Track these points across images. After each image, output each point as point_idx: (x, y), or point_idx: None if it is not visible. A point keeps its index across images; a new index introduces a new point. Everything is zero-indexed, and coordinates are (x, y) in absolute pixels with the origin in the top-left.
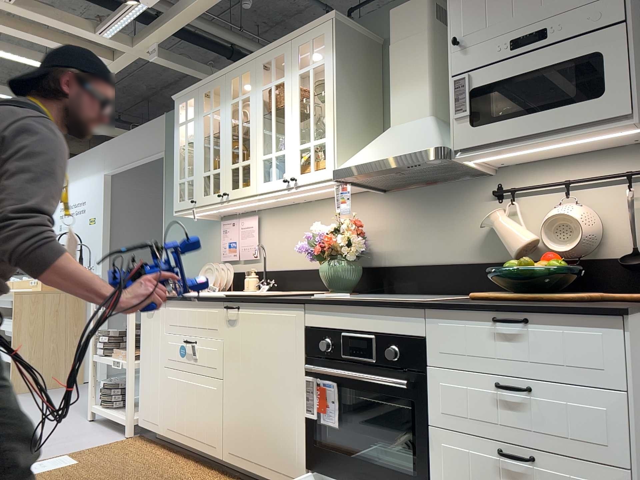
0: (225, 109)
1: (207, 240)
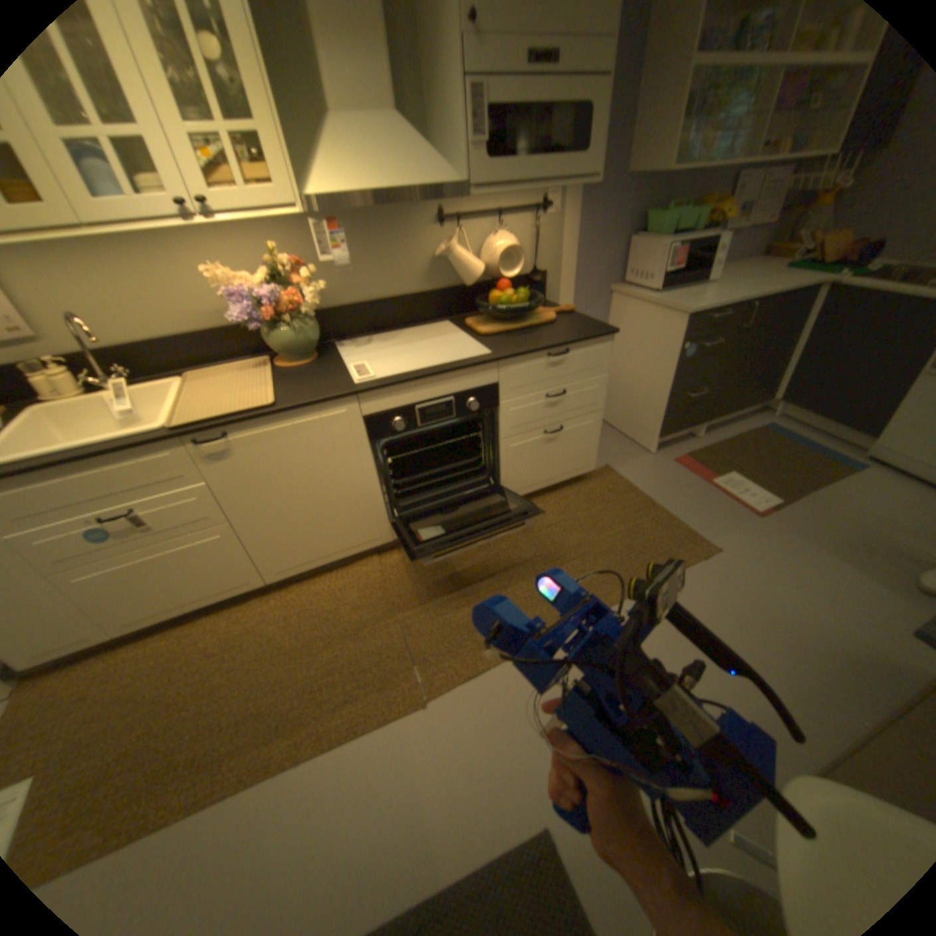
0: None
1: None
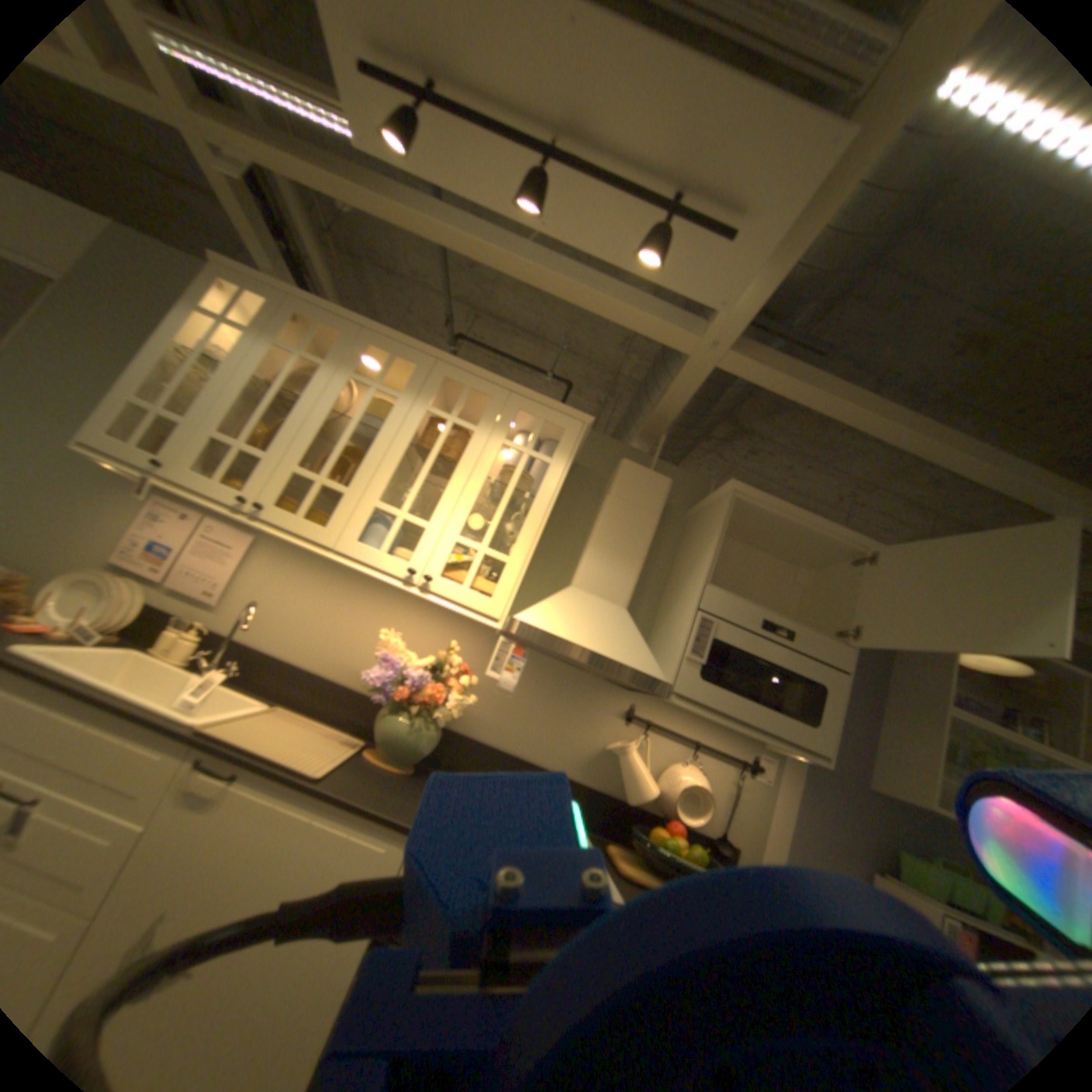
0: (330, 375)
1: (84, 506)
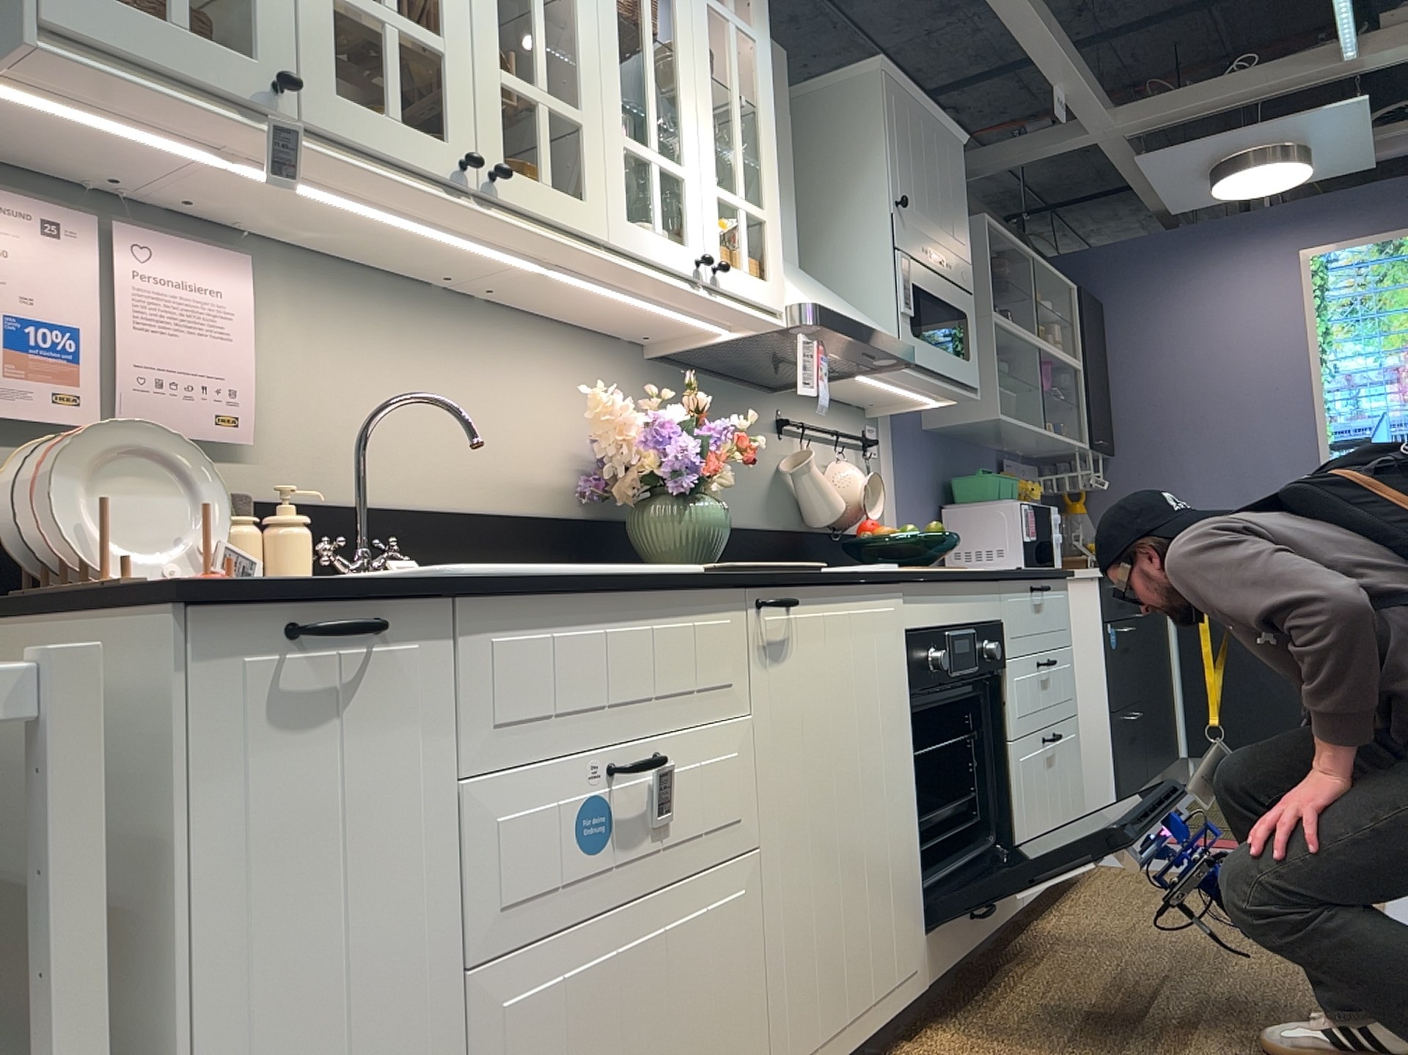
0: None
1: None
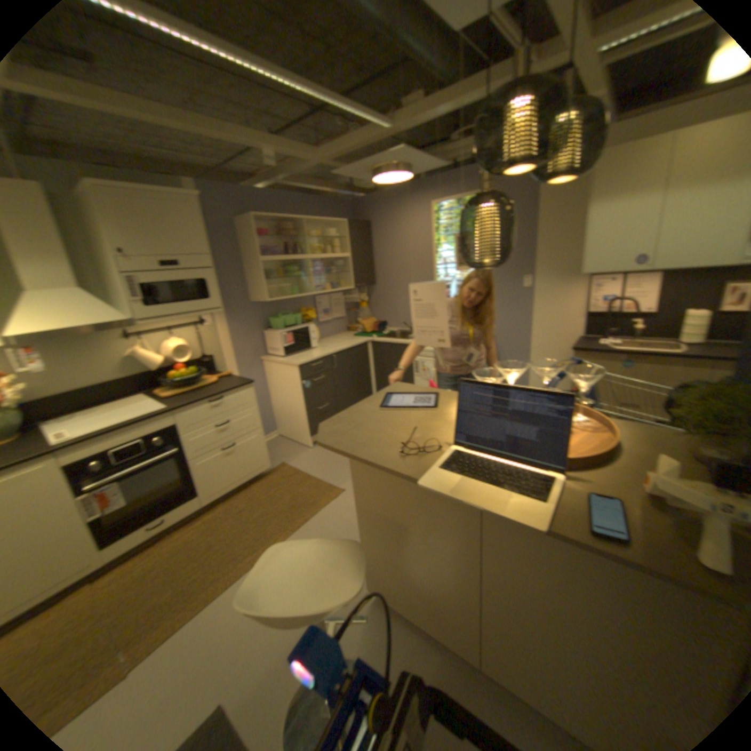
0: None
1: None
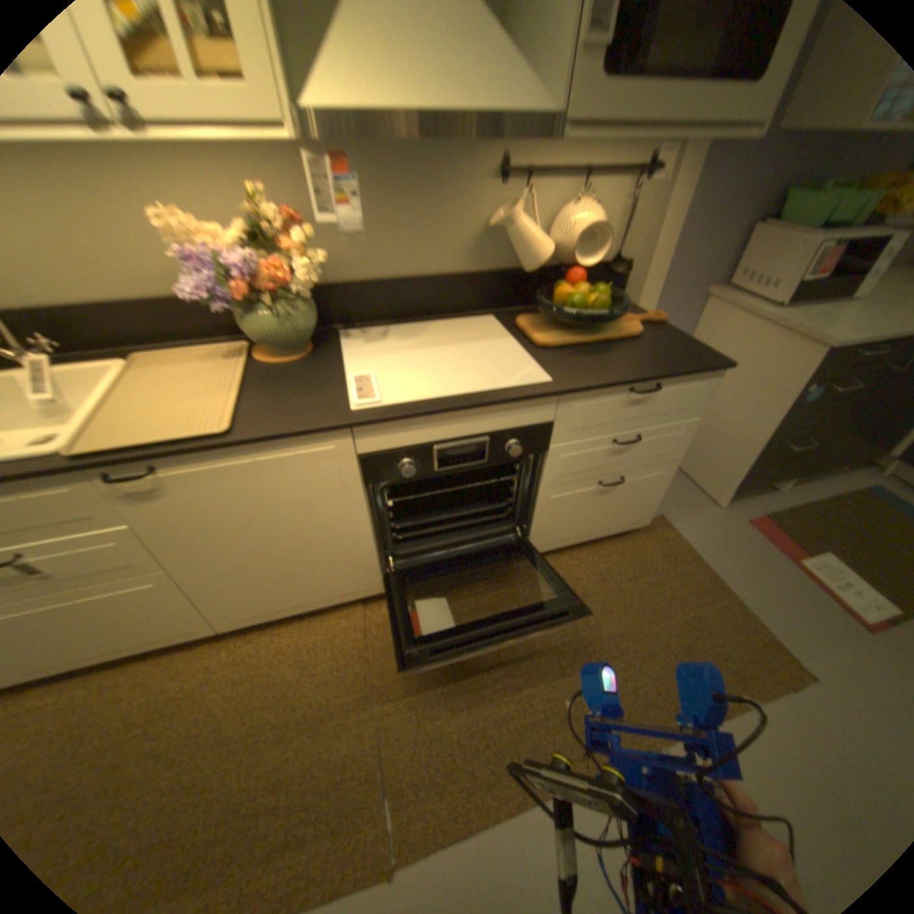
0: None
1: None
